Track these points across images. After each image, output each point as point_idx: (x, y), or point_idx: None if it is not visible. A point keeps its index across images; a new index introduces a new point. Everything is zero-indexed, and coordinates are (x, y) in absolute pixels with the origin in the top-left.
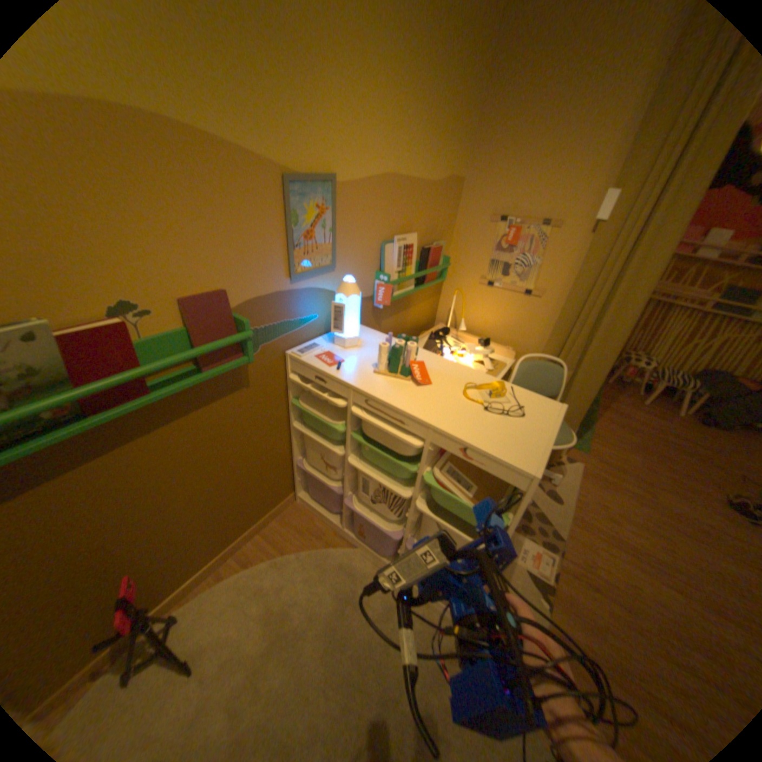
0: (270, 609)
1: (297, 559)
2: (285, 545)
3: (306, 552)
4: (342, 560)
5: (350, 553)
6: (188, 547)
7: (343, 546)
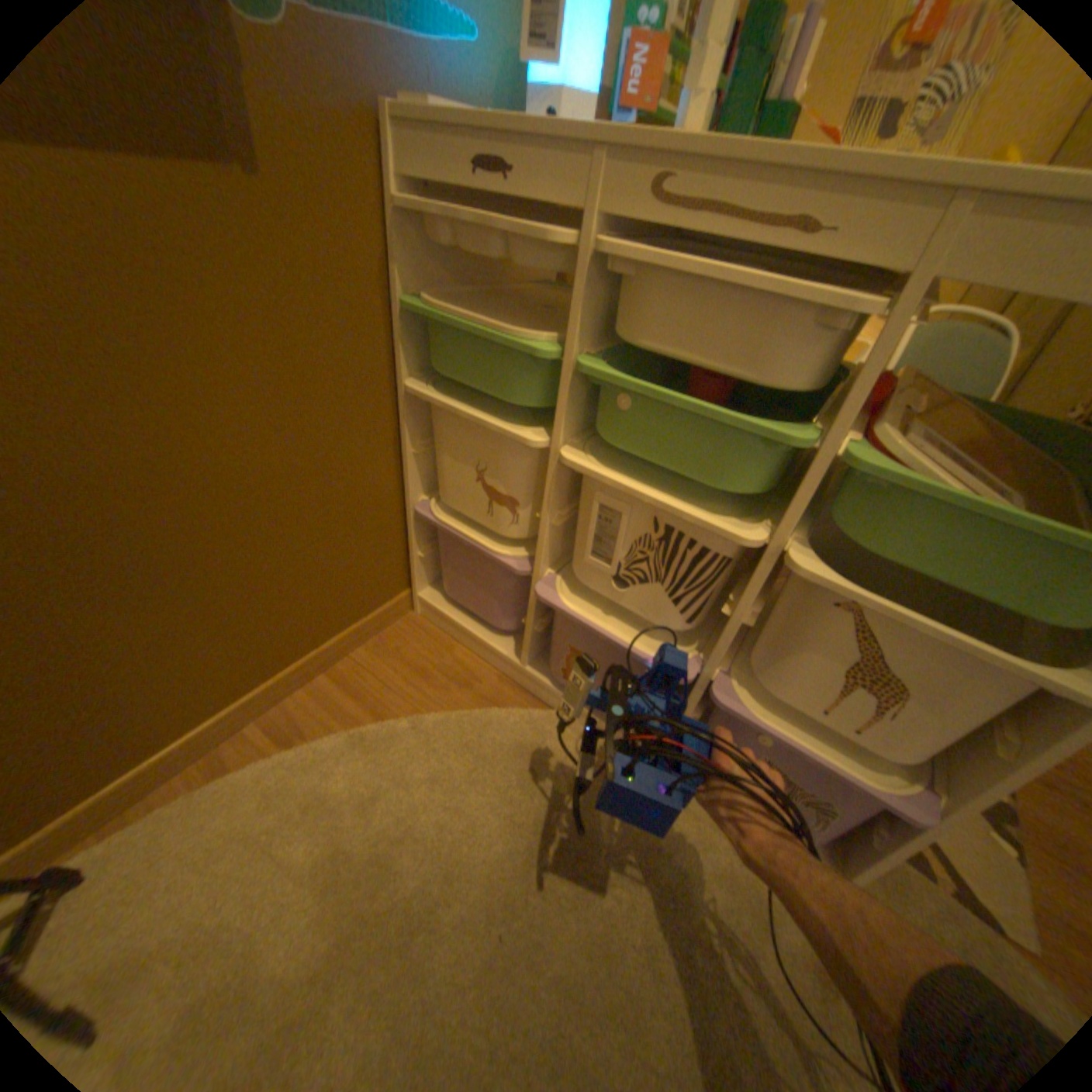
0: (344, 847)
1: (415, 727)
2: (388, 698)
3: (437, 714)
4: (523, 733)
5: (541, 718)
6: (105, 680)
7: (523, 704)
